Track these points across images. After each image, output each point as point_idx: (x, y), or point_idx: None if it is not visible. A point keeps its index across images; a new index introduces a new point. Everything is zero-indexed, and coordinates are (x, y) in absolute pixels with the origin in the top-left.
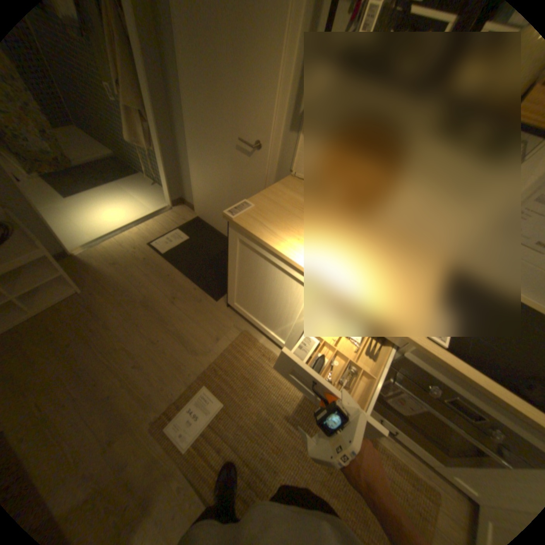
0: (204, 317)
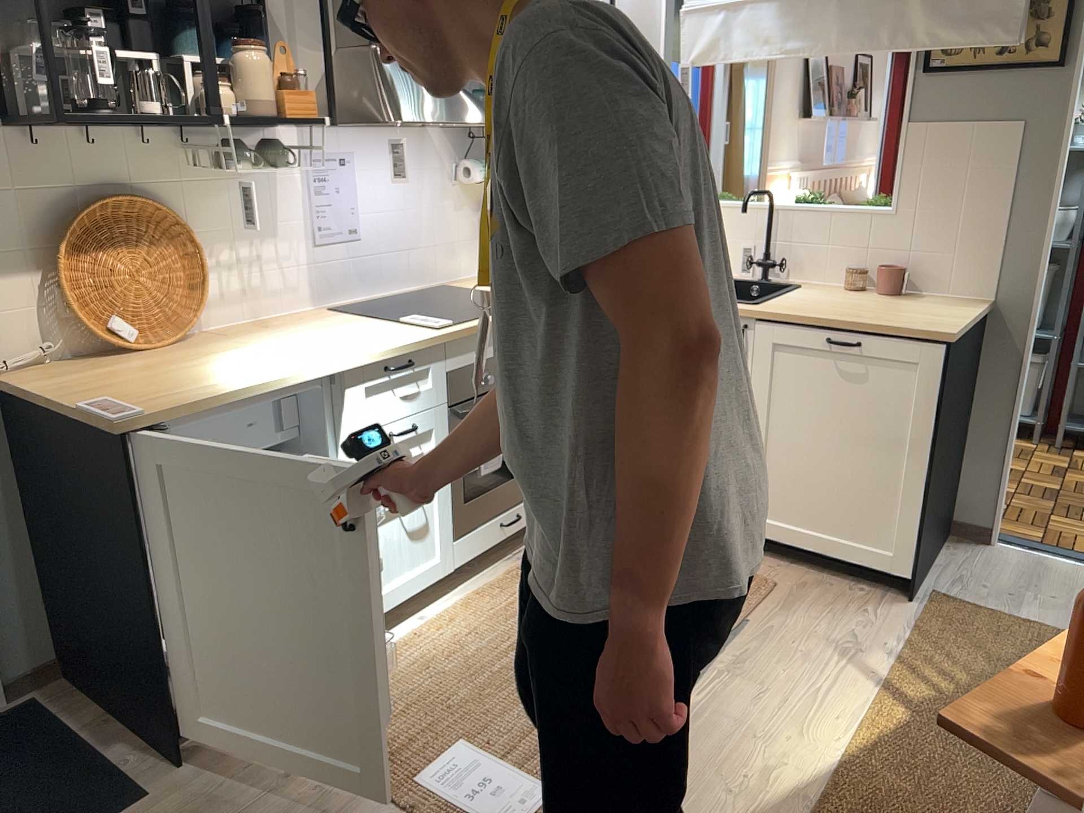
0: None
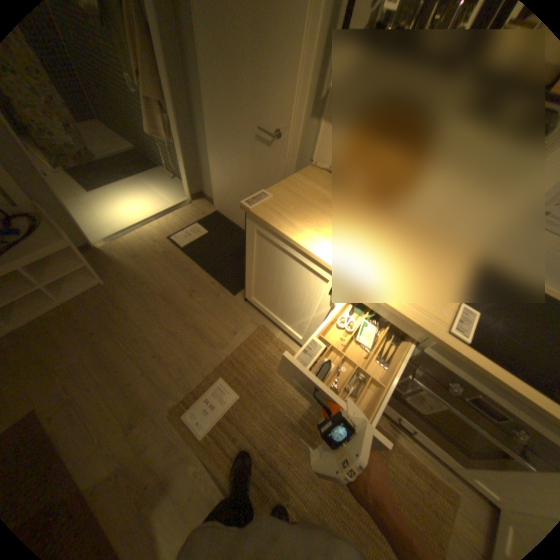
0: (222, 311)
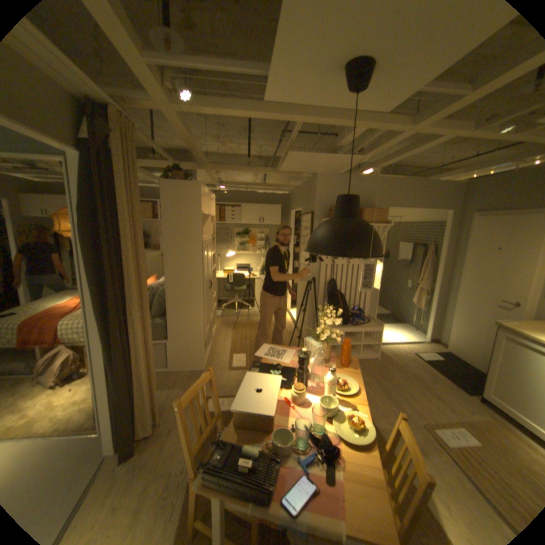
0: (460, 399)
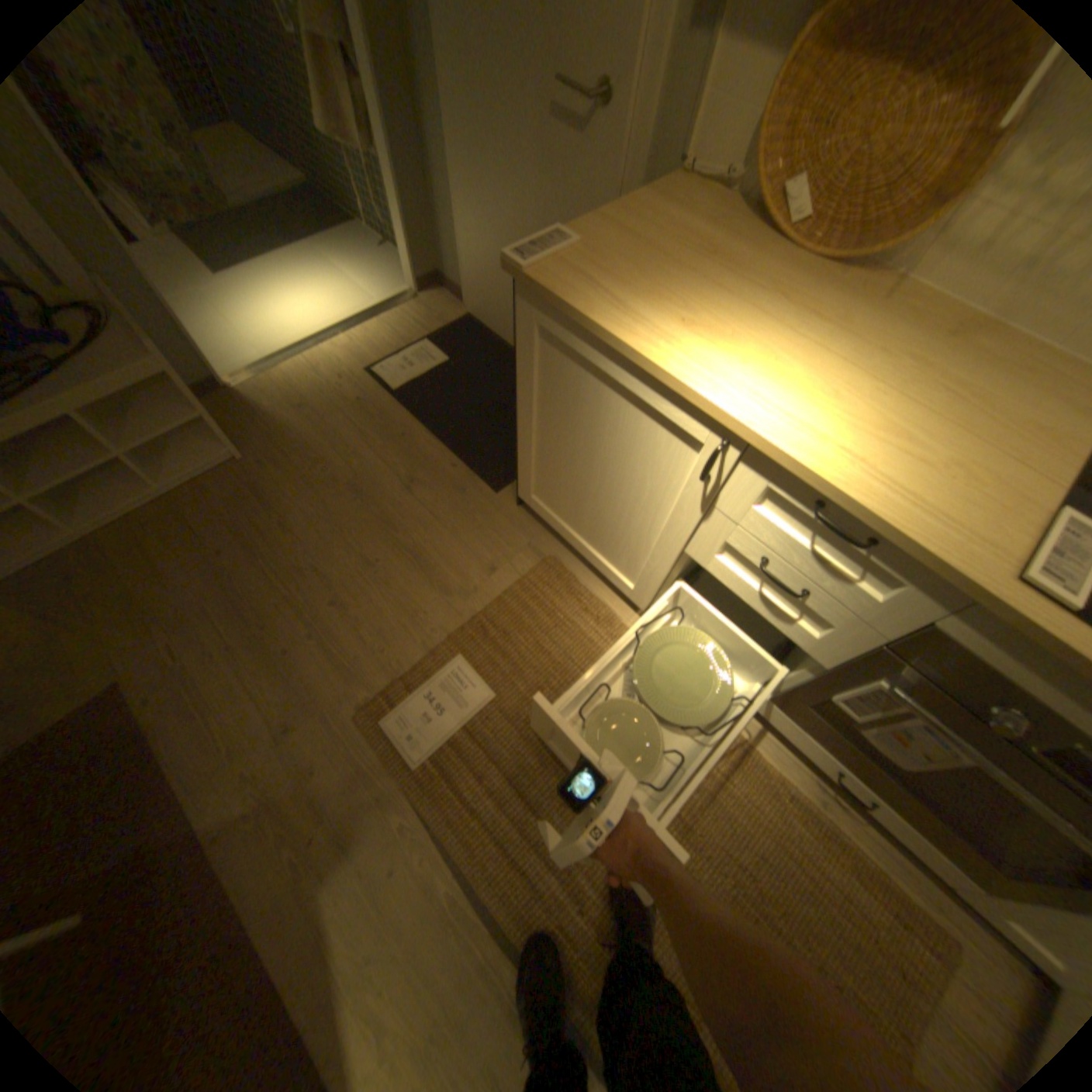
0: (468, 523)
